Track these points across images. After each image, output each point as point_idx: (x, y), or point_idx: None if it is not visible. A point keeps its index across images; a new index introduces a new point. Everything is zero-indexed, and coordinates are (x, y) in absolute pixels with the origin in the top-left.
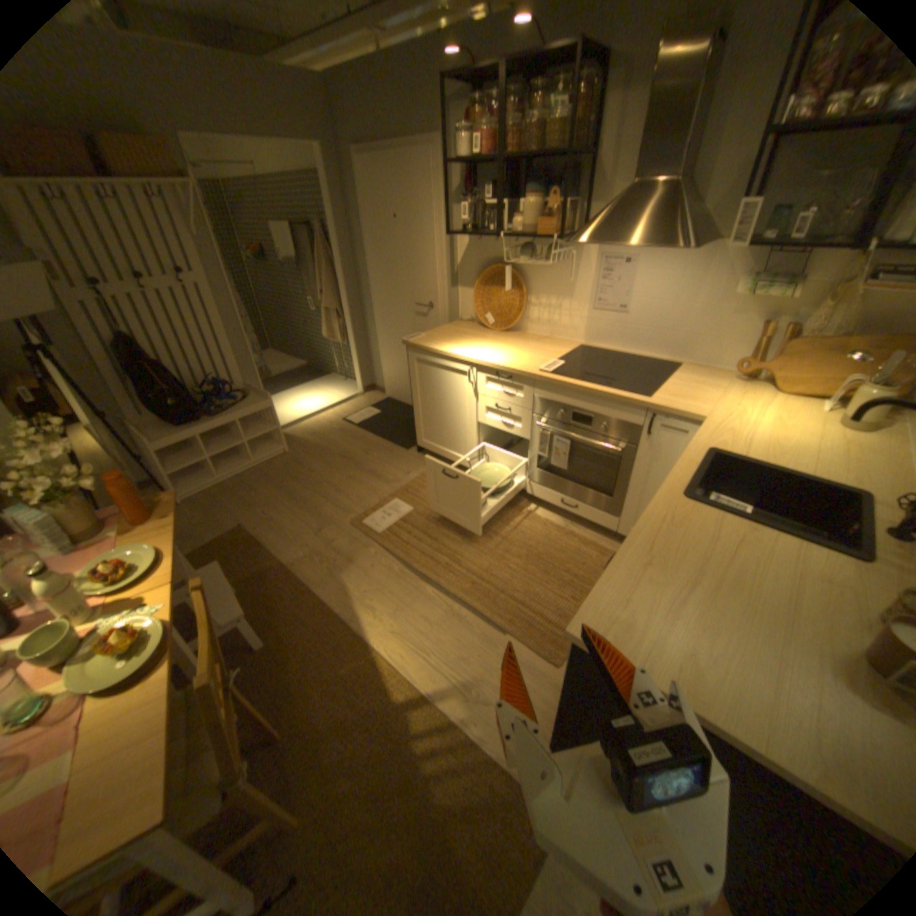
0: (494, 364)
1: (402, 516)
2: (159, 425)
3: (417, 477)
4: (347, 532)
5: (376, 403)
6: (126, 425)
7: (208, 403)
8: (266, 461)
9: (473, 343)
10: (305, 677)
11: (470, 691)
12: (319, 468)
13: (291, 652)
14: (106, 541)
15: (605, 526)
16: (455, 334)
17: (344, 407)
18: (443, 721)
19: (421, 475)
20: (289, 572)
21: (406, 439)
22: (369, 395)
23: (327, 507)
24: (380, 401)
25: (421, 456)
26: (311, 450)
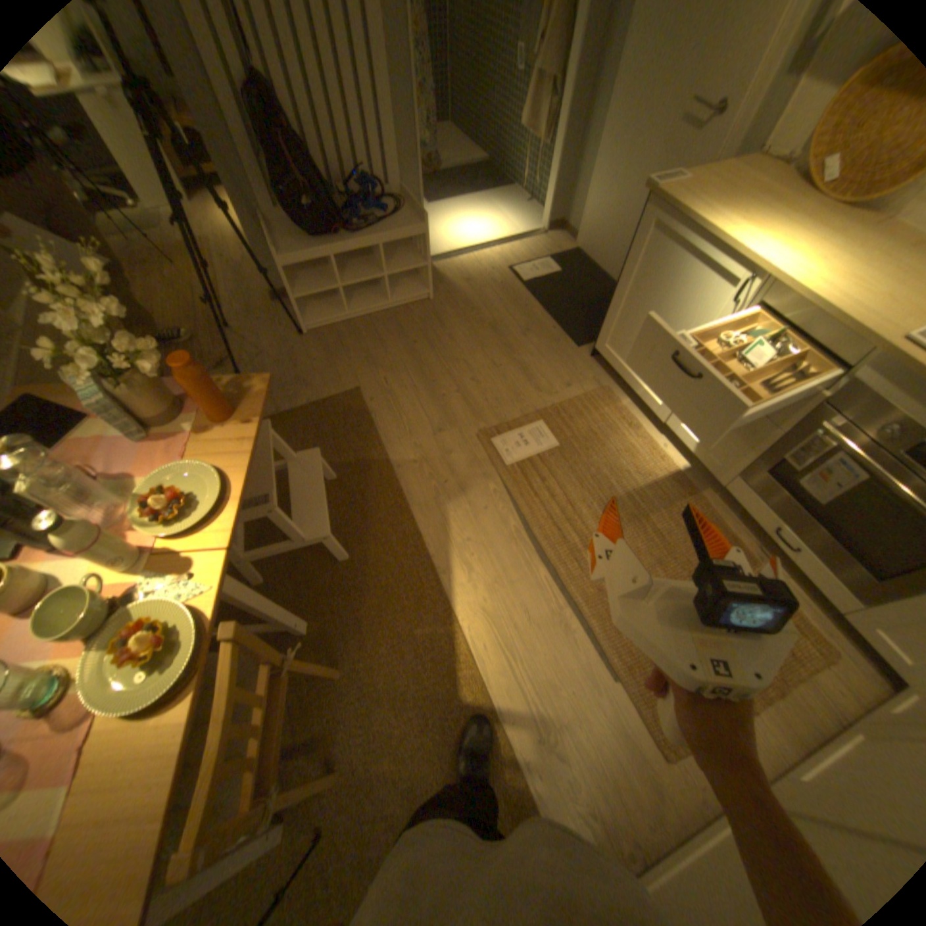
0: (812, 290)
1: (541, 451)
2: (293, 228)
3: (578, 398)
4: (469, 447)
5: (559, 255)
6: (258, 219)
7: (352, 208)
8: (404, 305)
9: (779, 220)
10: (379, 620)
11: (549, 734)
12: (461, 338)
13: (372, 582)
14: (177, 438)
15: (831, 600)
16: (748, 187)
17: (516, 248)
18: (507, 755)
19: (584, 395)
20: (394, 476)
21: (582, 329)
22: (553, 236)
23: (457, 401)
24: (566, 252)
25: (593, 364)
26: (459, 307)
